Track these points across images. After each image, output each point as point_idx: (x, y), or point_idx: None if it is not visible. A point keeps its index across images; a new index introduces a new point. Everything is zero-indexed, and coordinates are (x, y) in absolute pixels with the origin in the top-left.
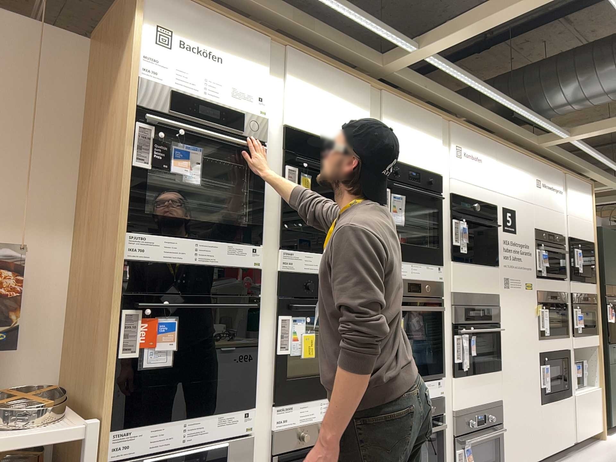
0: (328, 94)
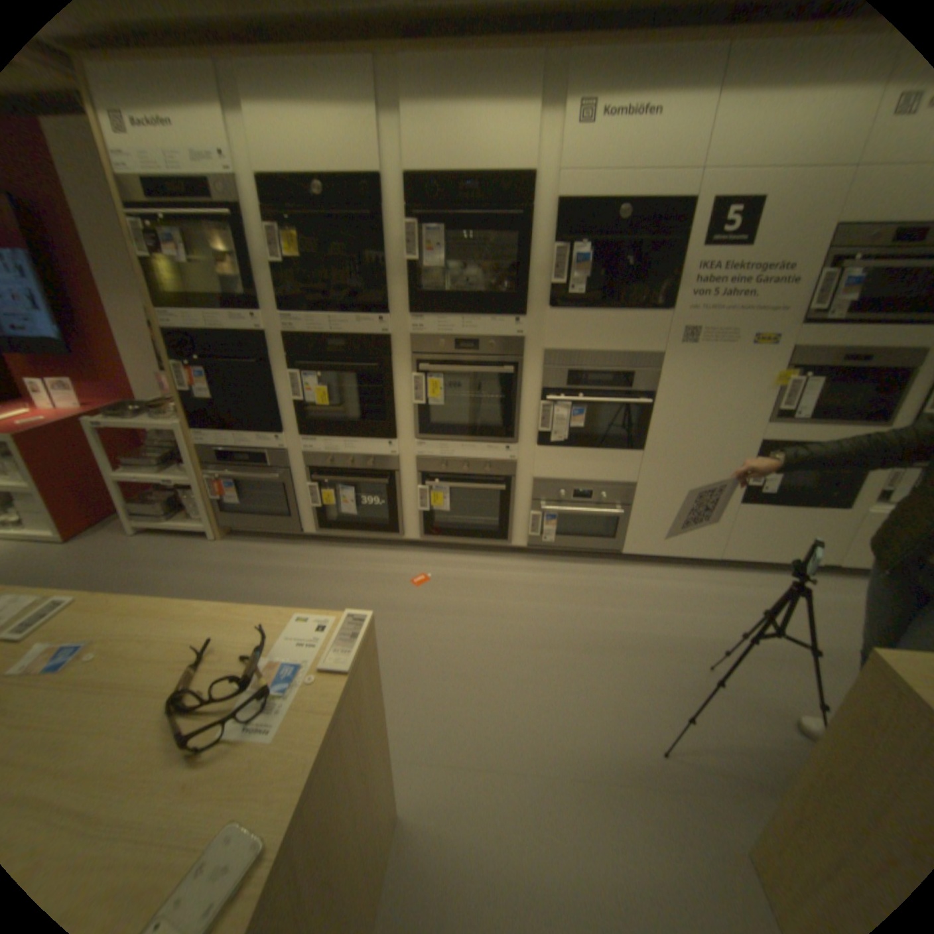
0: (300, 102)
